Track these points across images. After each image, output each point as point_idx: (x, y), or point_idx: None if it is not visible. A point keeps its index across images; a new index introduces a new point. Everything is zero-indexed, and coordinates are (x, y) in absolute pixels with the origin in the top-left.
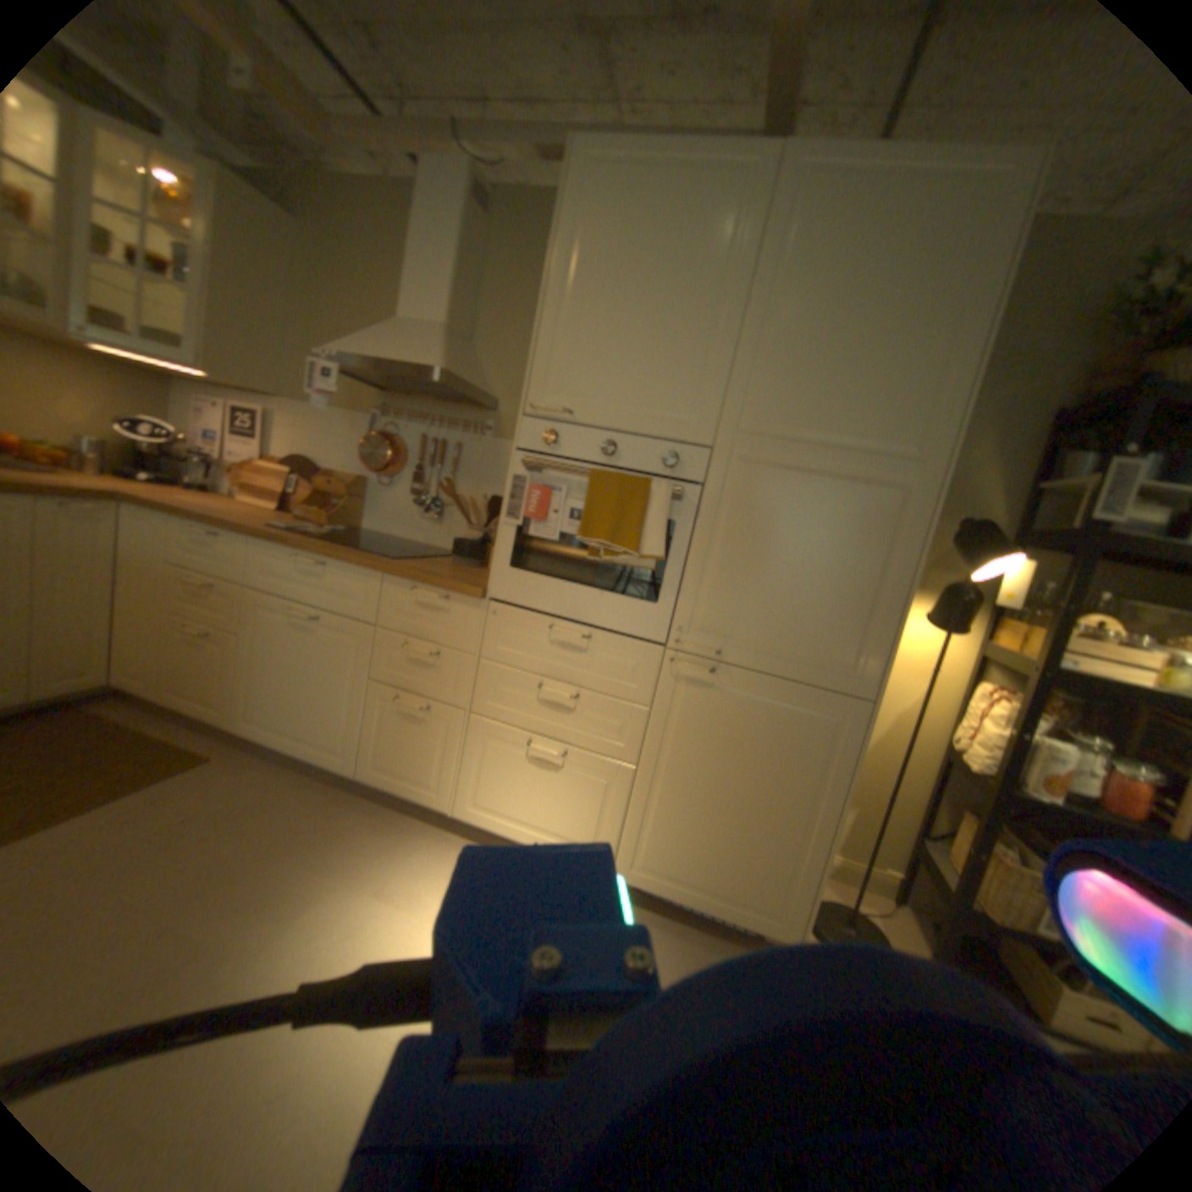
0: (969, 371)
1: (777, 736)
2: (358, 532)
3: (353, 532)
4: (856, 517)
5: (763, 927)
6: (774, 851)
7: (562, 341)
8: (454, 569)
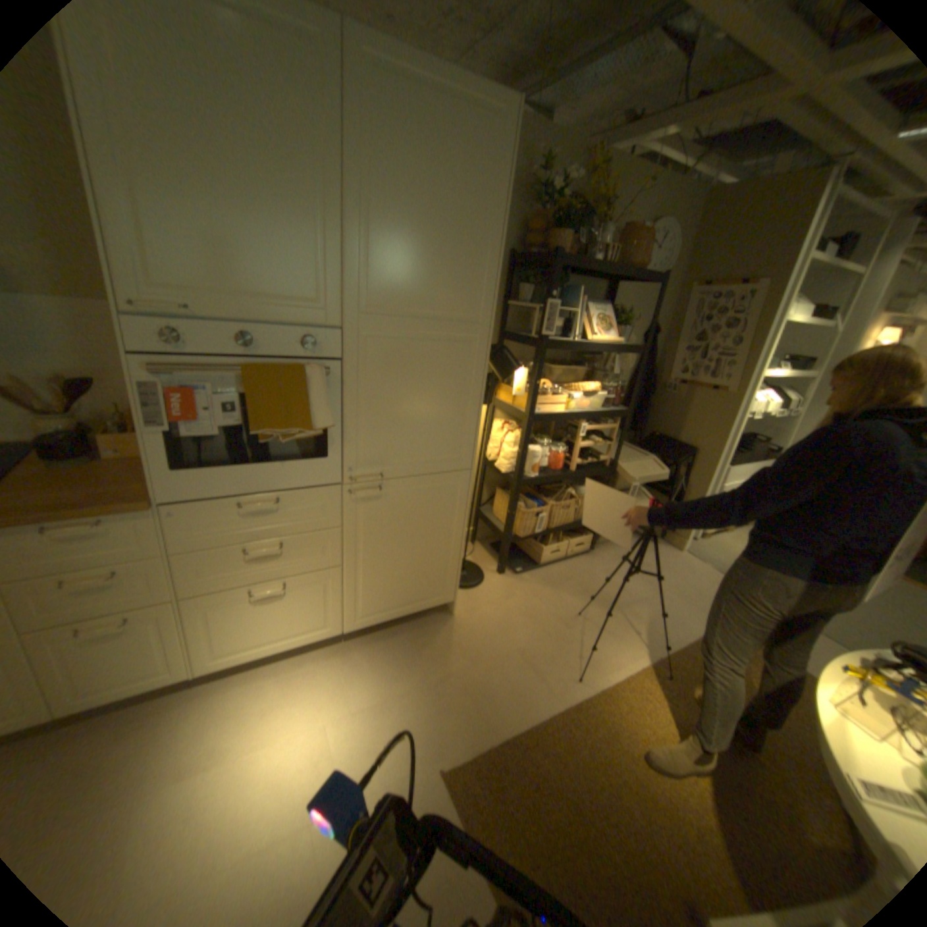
0: (495, 262)
1: (425, 508)
2: None
3: None
4: (448, 366)
5: (434, 603)
6: (433, 565)
7: (146, 222)
8: (66, 476)
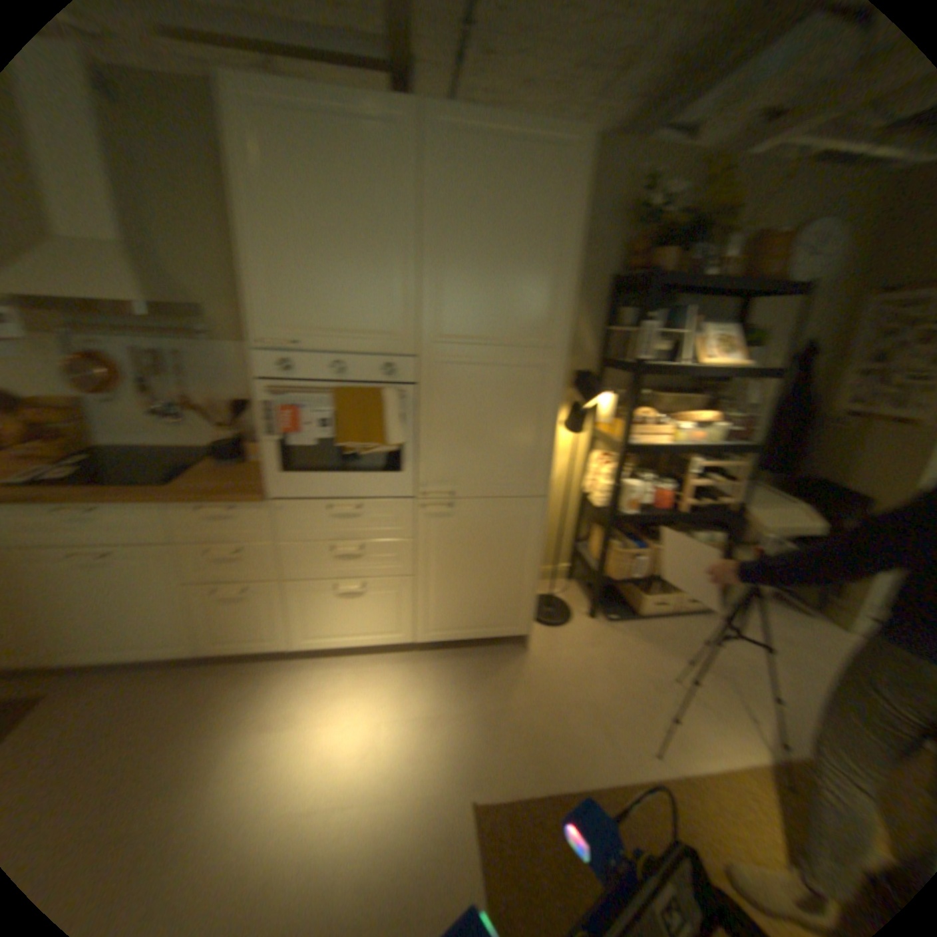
0: (565, 287)
1: (493, 531)
2: (87, 450)
3: (82, 453)
4: (515, 391)
5: (504, 632)
6: (503, 592)
7: (266, 282)
8: (216, 474)
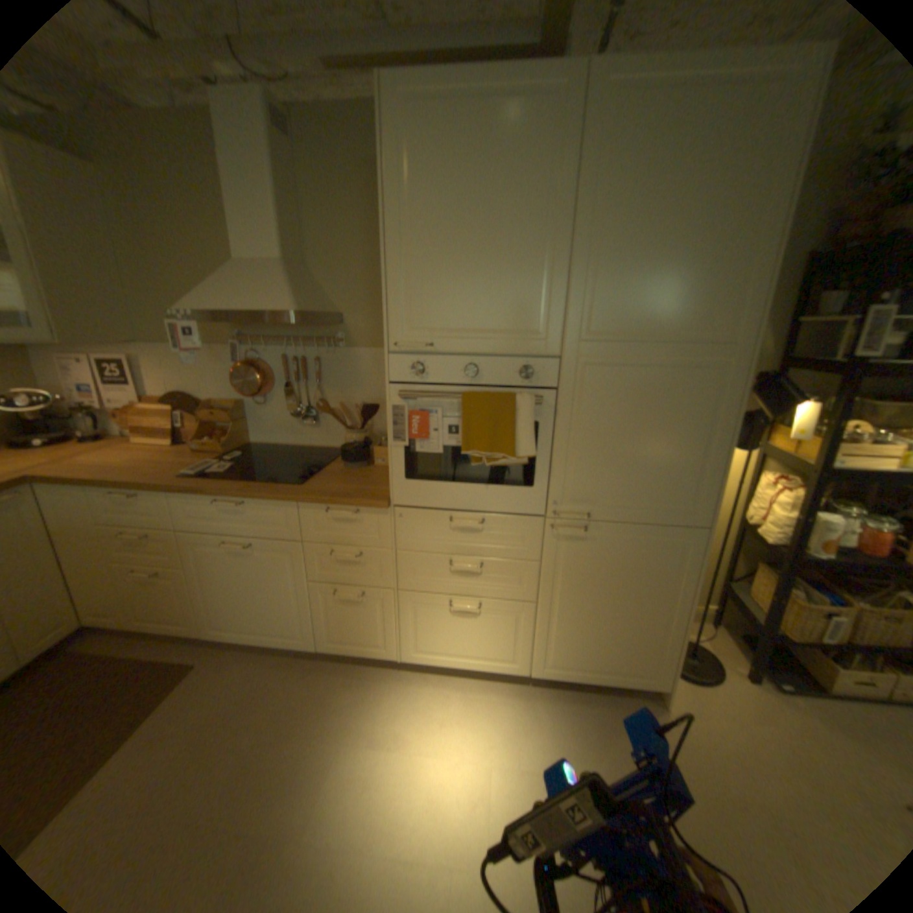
0: (768, 264)
1: (640, 563)
2: (251, 445)
3: (246, 447)
4: (685, 396)
5: (643, 684)
6: (646, 637)
7: (412, 283)
8: (351, 475)
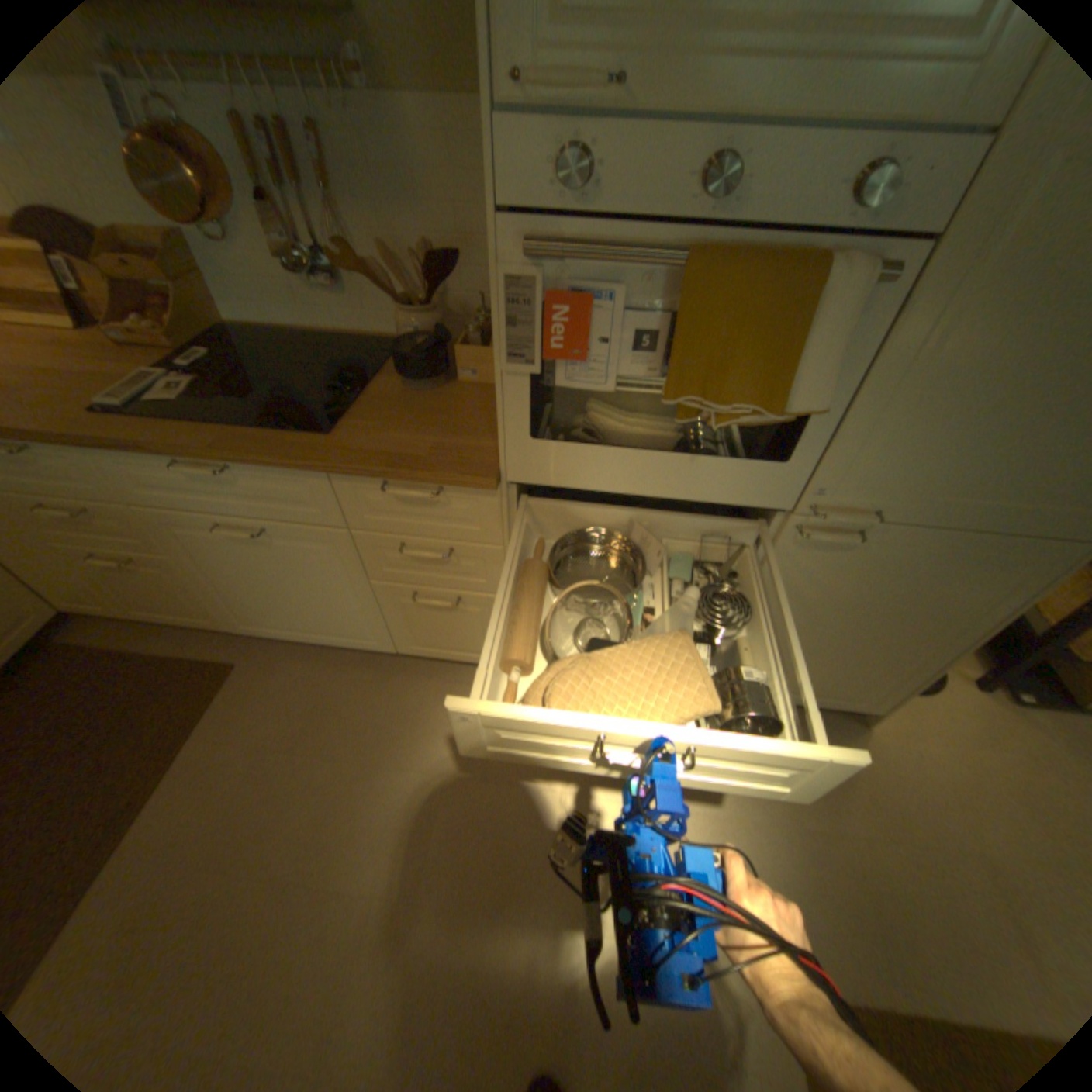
0: None
1: (931, 585)
2: (224, 325)
3: (217, 331)
4: None
5: (850, 707)
6: (883, 666)
7: None
8: (417, 405)
